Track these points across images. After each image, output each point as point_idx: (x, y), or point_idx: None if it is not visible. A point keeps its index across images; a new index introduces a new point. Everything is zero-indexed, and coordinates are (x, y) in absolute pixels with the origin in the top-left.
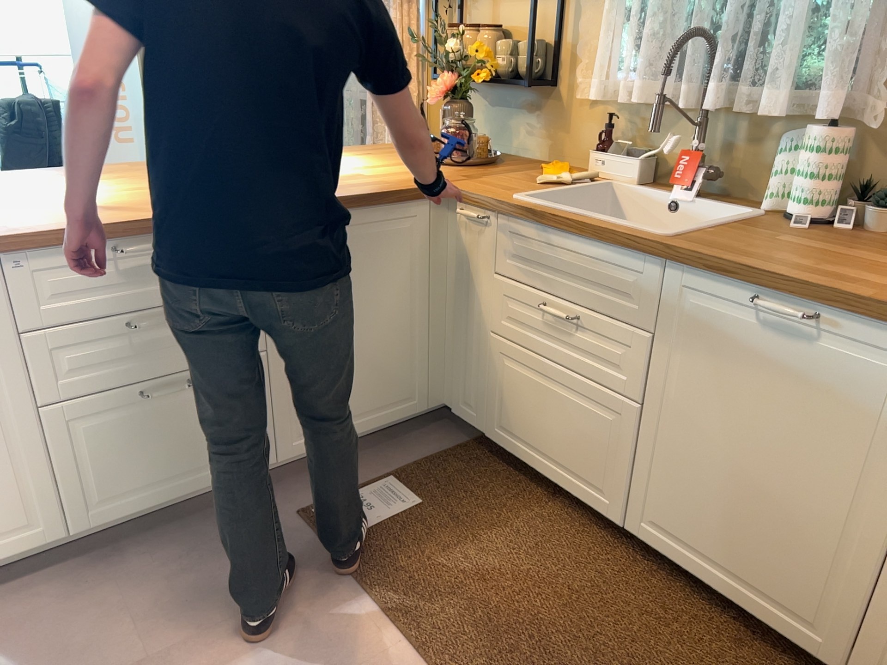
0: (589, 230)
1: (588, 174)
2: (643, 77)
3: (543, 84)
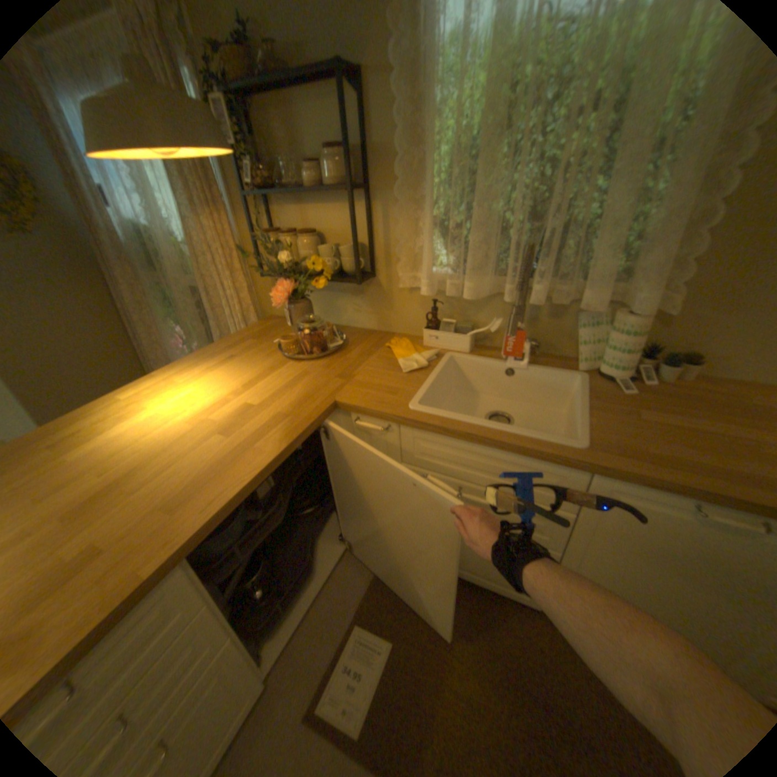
0: (512, 447)
1: (435, 352)
2: (472, 276)
3: (363, 274)
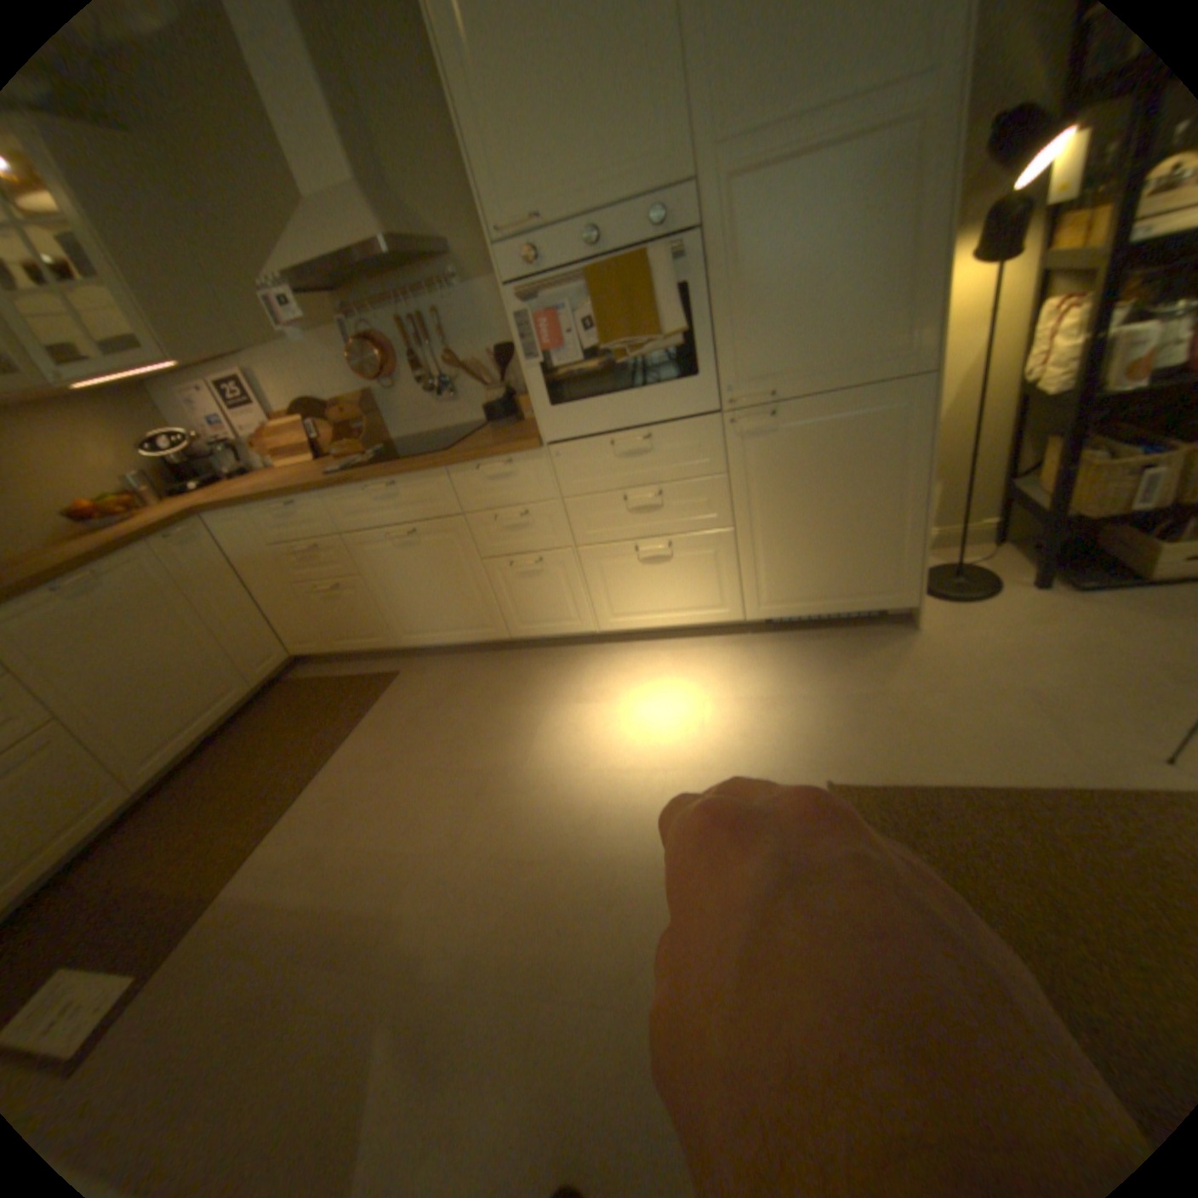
0: None
1: None
2: None
3: None
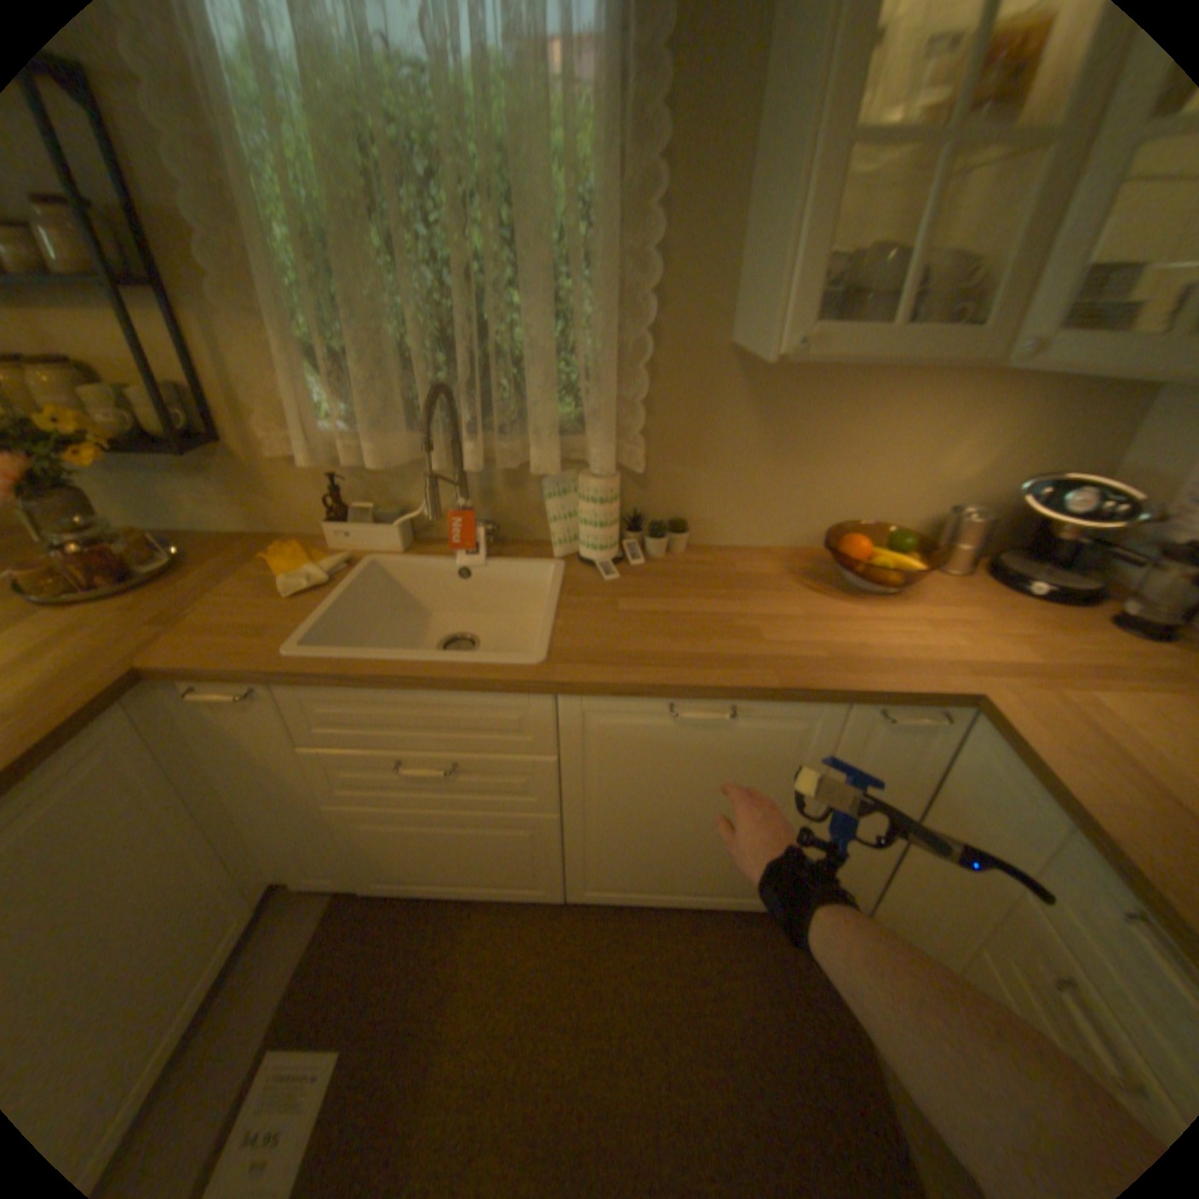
0: (442, 683)
1: (342, 559)
2: (372, 435)
3: (194, 438)
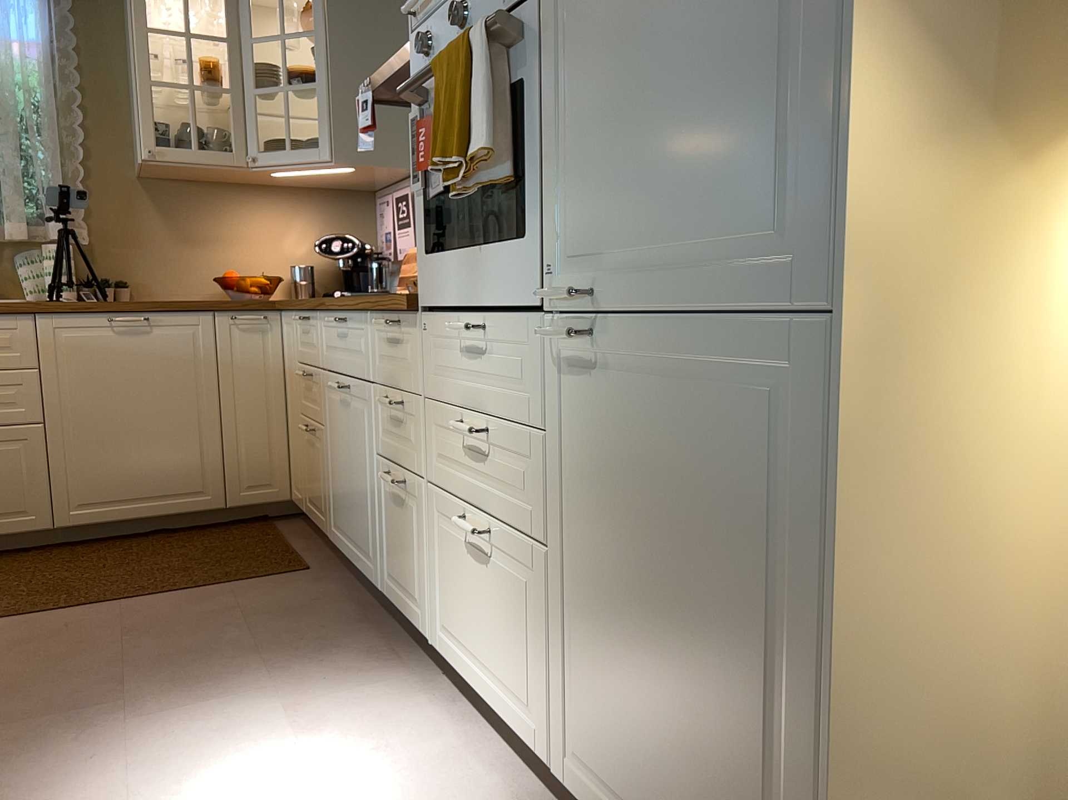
0: None
1: None
2: None
3: None
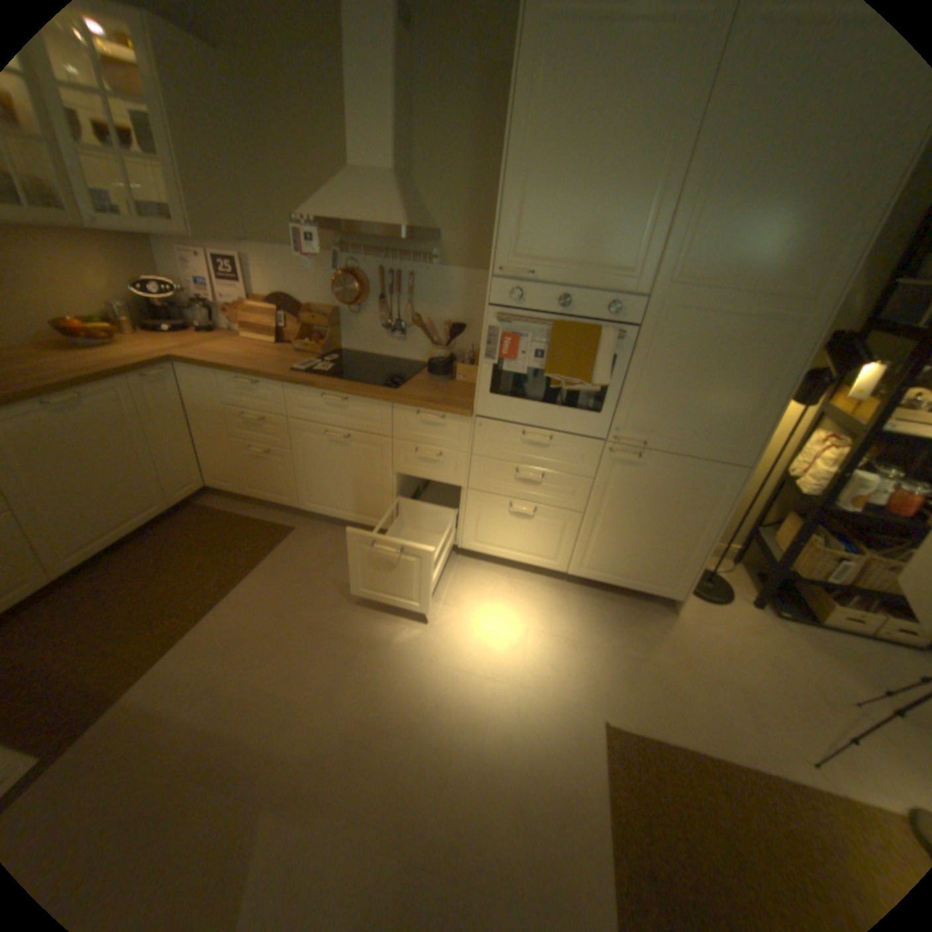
0: None
1: None
2: None
3: None
